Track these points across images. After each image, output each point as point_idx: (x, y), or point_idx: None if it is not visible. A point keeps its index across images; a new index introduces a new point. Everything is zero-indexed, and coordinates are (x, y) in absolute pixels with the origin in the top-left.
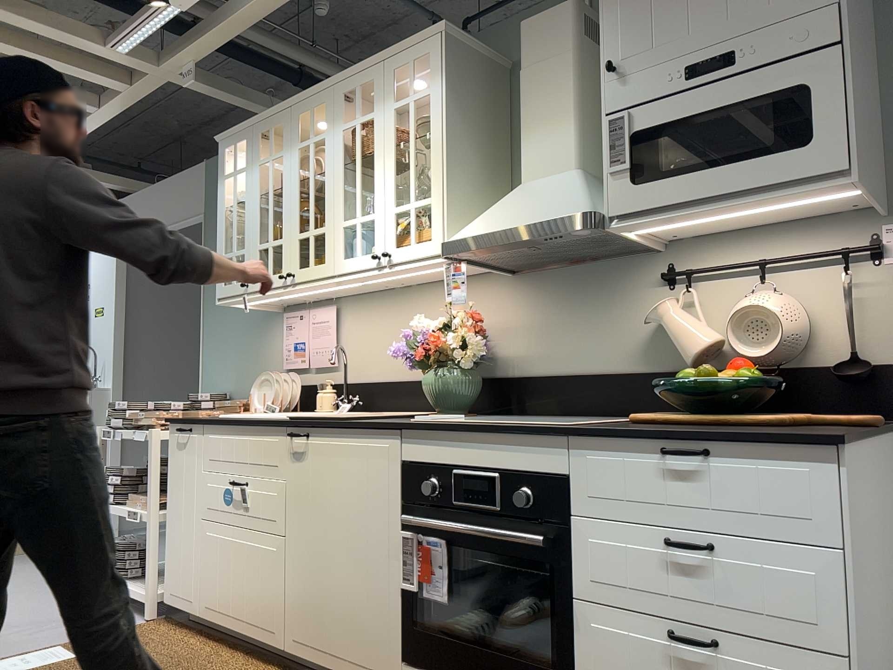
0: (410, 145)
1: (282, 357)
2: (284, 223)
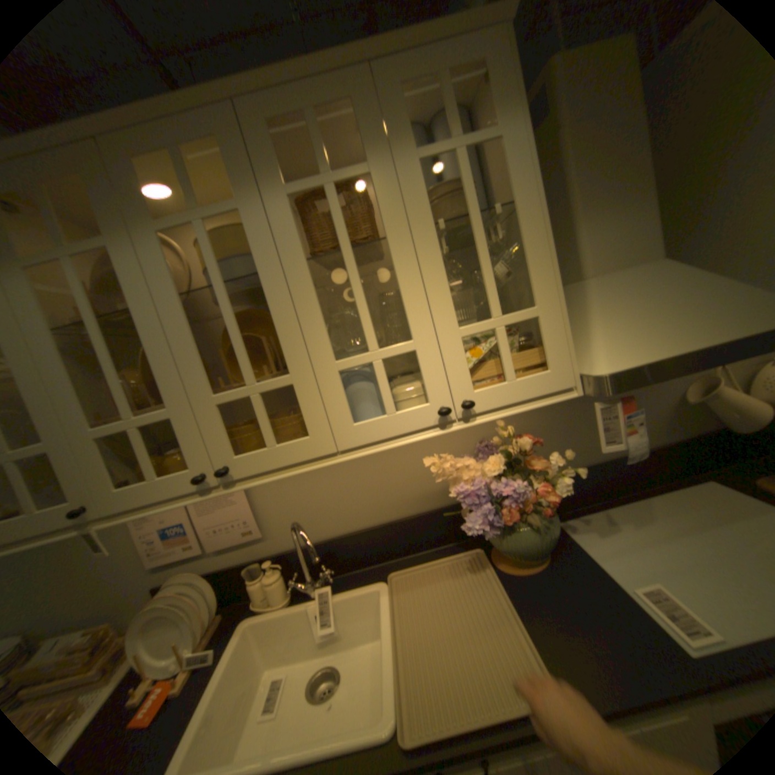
0: (476, 222)
1: (132, 552)
2: (161, 379)
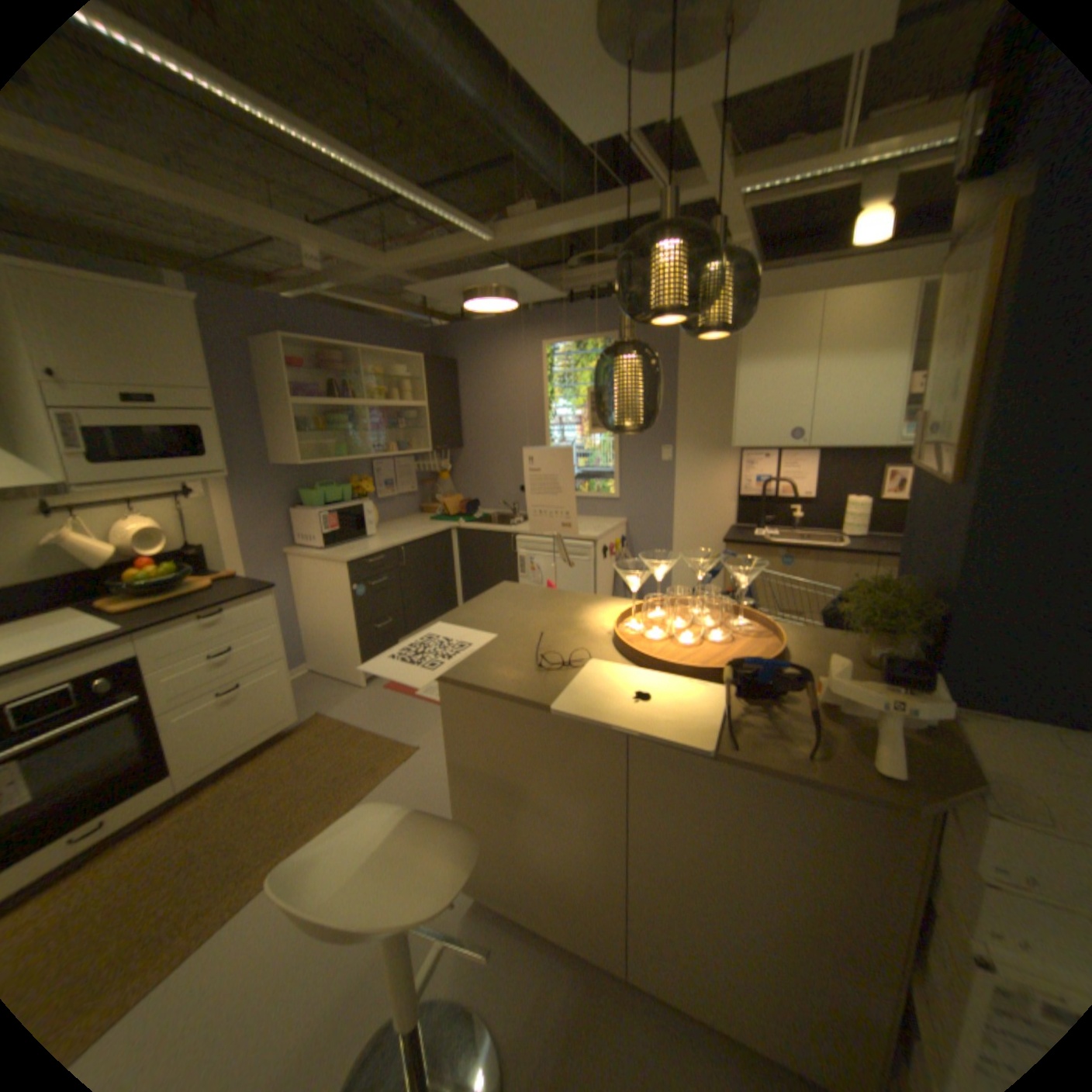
0: None
1: None
2: None
